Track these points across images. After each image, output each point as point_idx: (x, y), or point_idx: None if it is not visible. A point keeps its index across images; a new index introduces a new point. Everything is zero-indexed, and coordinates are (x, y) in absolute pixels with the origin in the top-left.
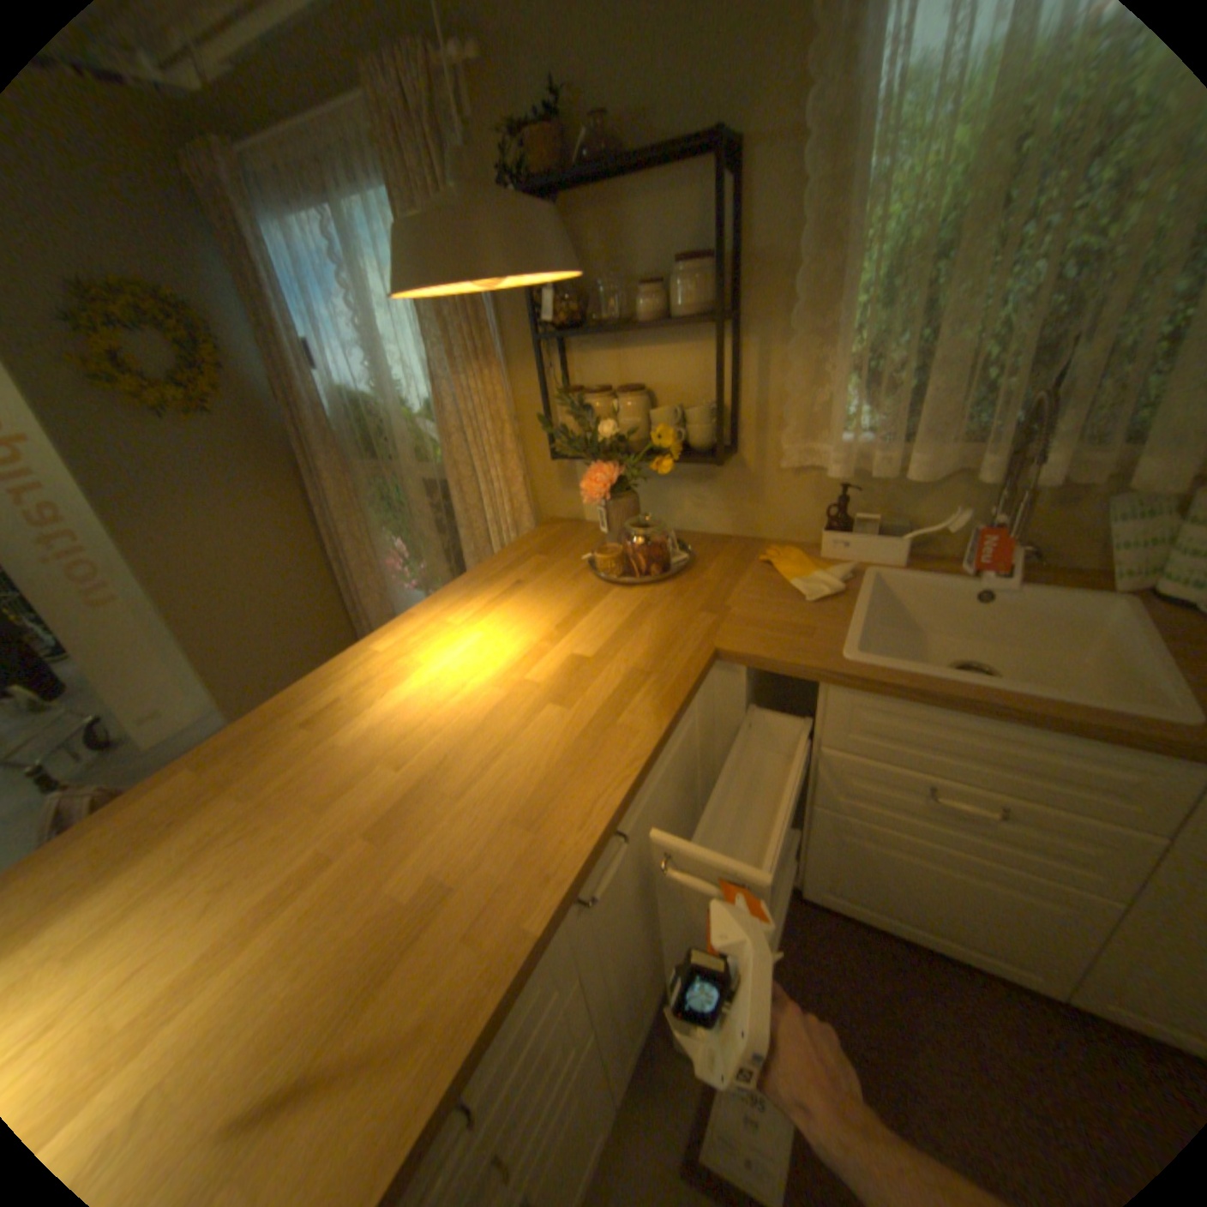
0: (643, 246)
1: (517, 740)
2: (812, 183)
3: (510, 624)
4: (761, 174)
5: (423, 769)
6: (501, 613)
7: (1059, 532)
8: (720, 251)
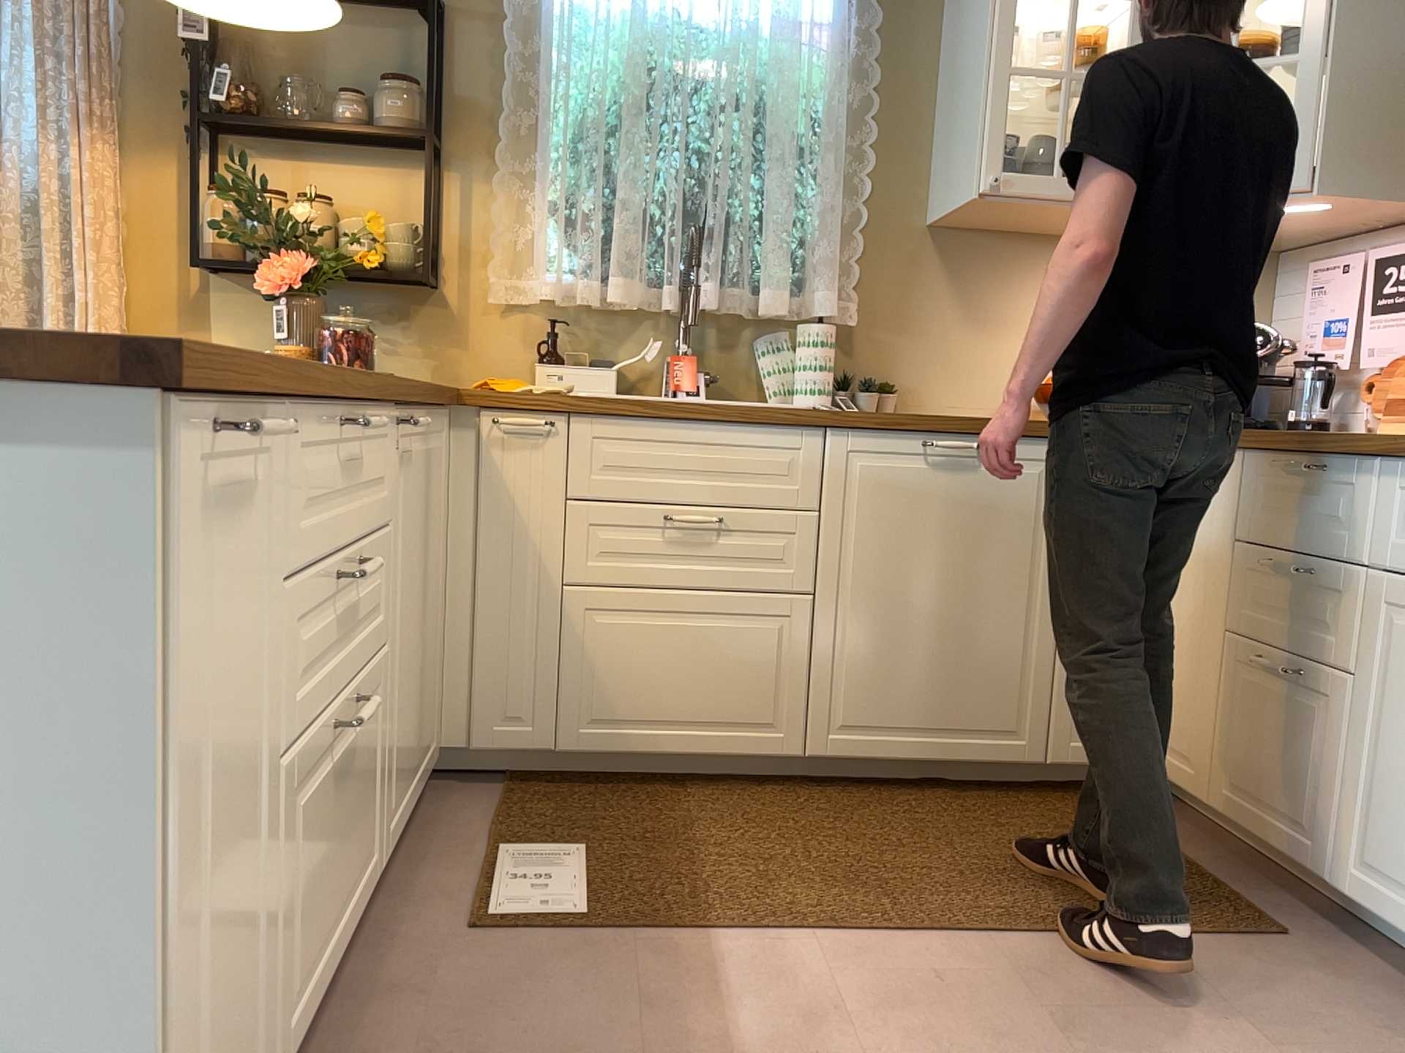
0: (343, 71)
1: None
2: (511, 56)
3: None
4: (465, 42)
5: None
6: None
7: (728, 372)
8: (435, 81)
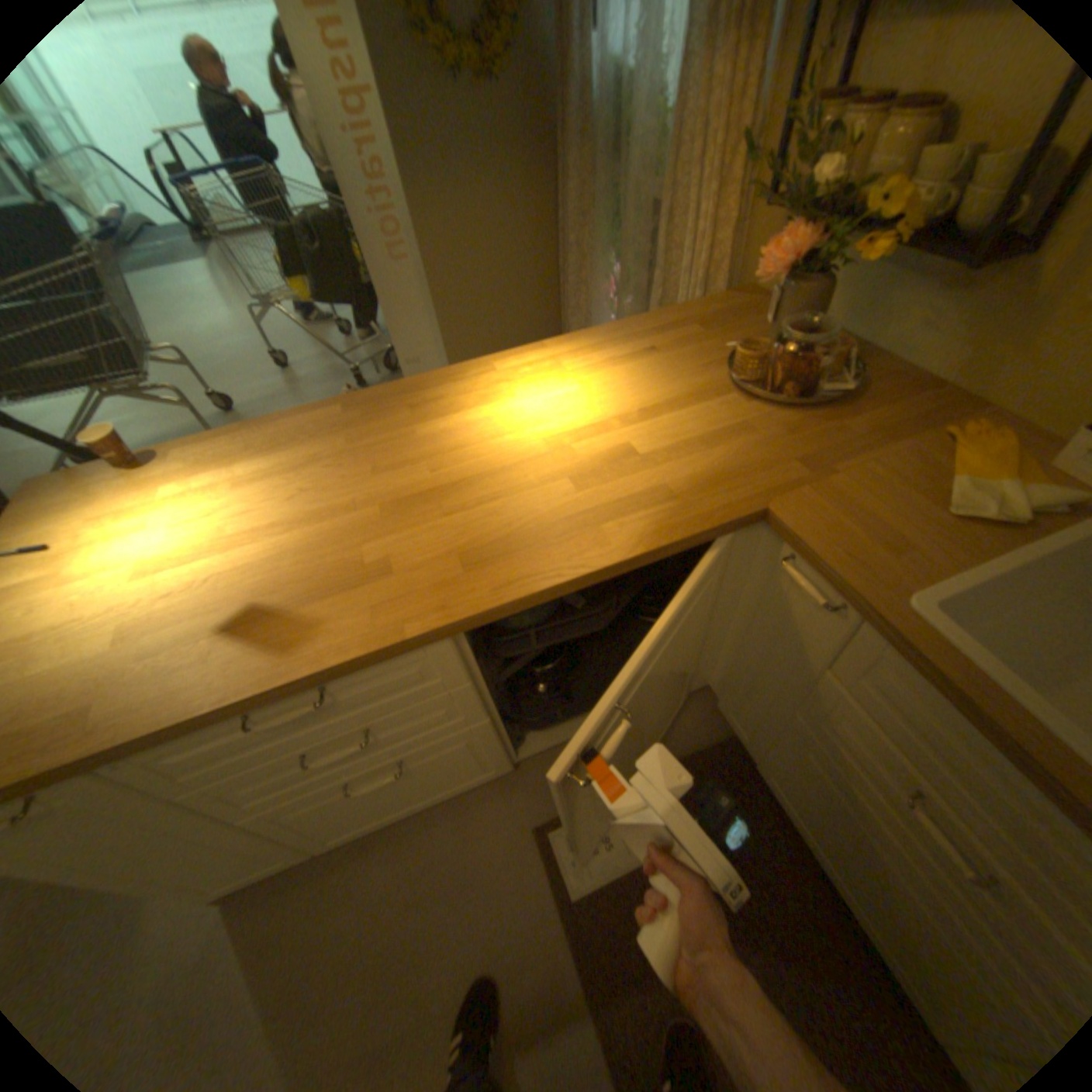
0: None
1: (516, 495)
2: None
3: (604, 389)
4: None
5: (443, 481)
6: (607, 375)
7: None
8: None
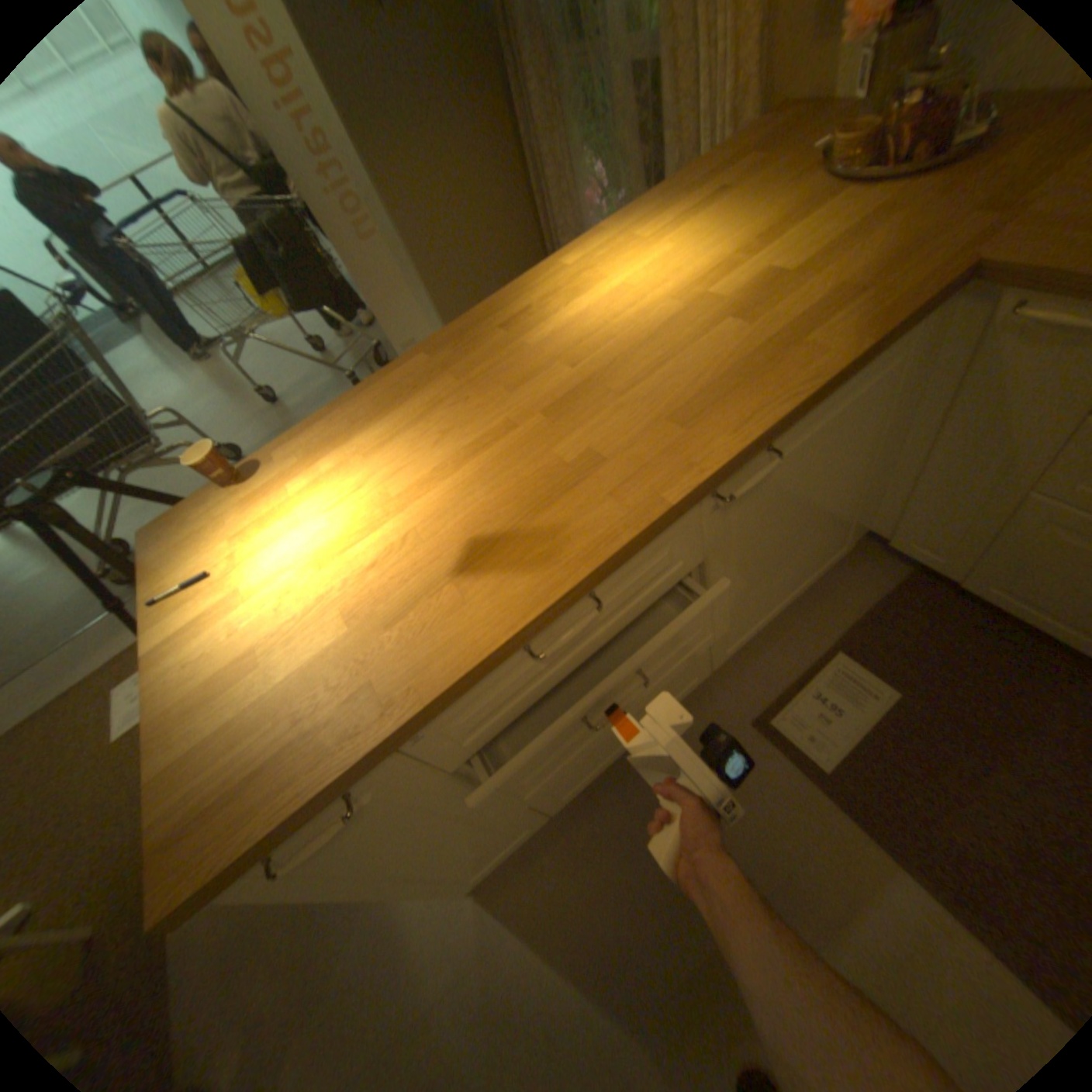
0: None
1: (686, 349)
2: None
3: (702, 235)
4: None
5: (593, 367)
6: (694, 224)
7: None
8: None
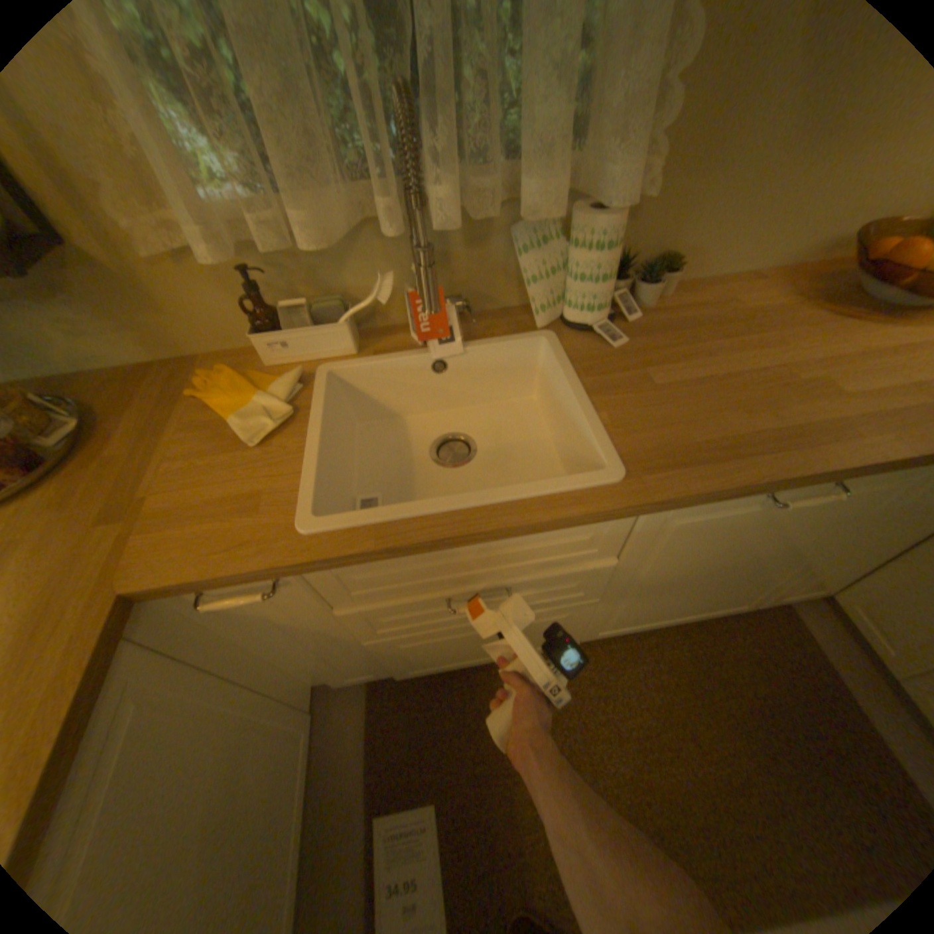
0: None
1: None
2: None
3: None
4: None
5: None
6: None
7: (481, 274)
8: None
